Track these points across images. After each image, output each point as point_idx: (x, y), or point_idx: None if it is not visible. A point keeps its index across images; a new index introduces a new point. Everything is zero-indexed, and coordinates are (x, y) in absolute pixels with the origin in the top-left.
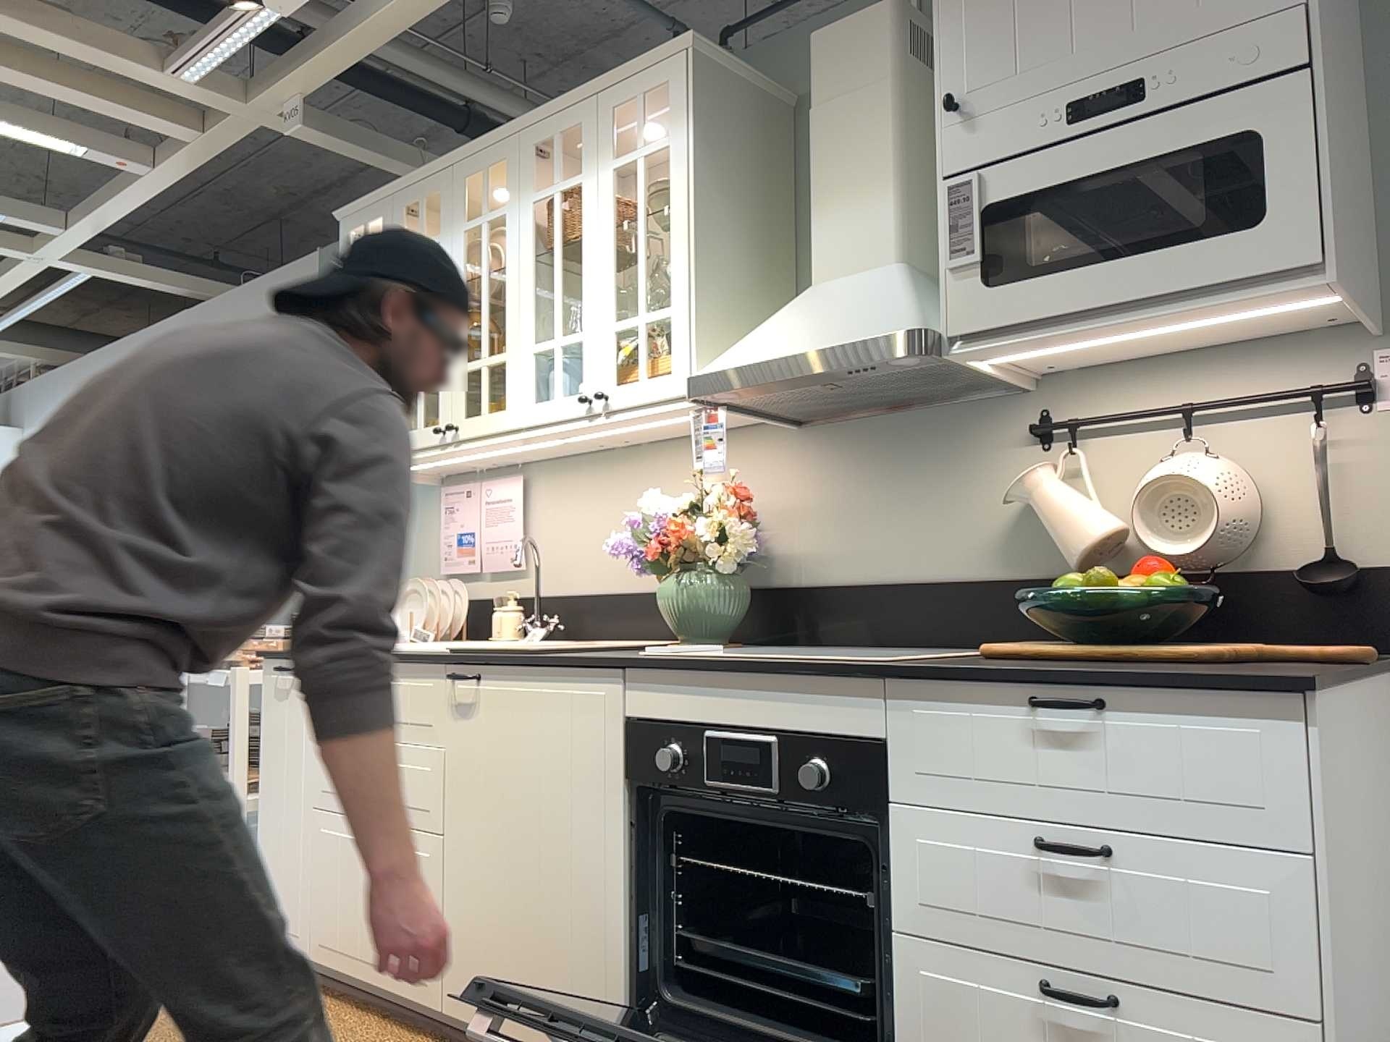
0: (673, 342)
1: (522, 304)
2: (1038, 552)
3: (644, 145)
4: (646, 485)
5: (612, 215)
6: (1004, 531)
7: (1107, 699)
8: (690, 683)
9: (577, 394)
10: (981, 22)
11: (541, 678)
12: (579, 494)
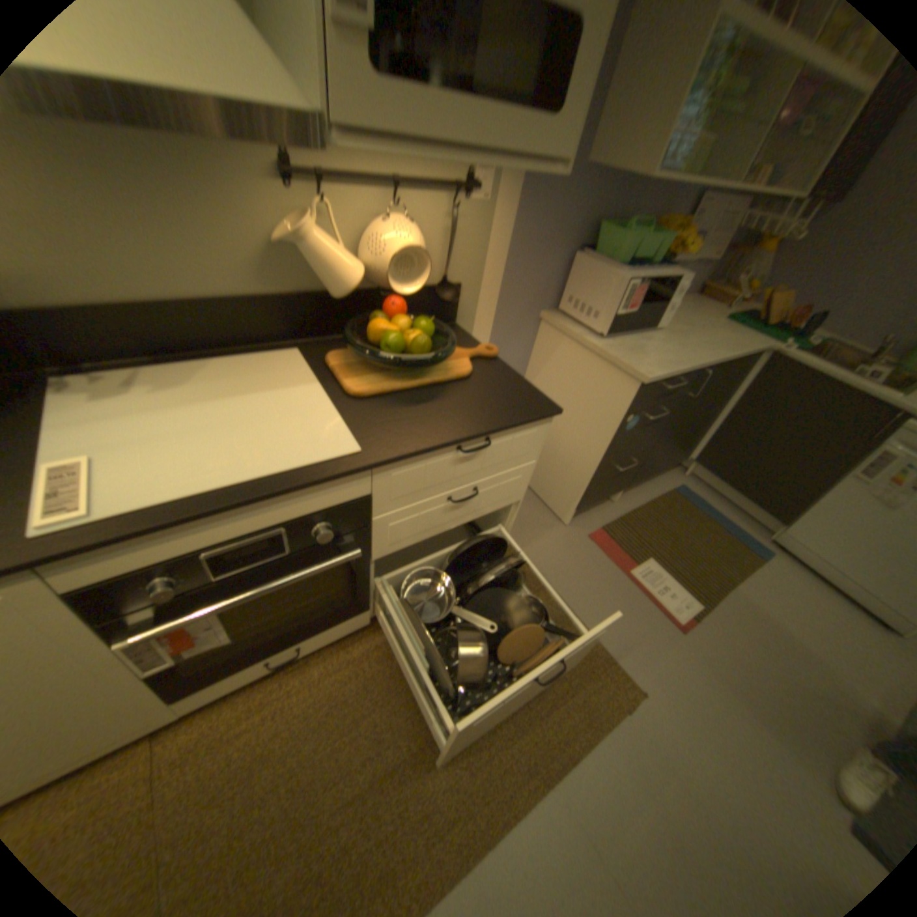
0: None
1: None
2: (288, 271)
3: None
4: None
5: None
6: (259, 253)
7: (491, 436)
8: (162, 533)
9: None
10: None
11: None
12: None
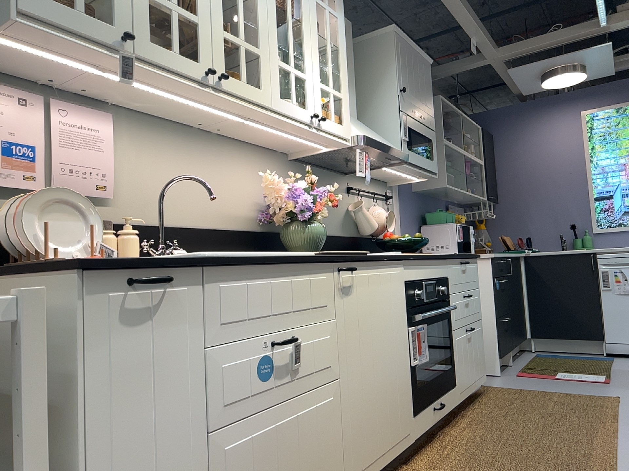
0: (344, 112)
1: (270, 28)
2: (350, 228)
3: (329, 6)
4: (217, 161)
5: (317, 25)
6: (344, 220)
7: (467, 261)
8: (419, 264)
9: (305, 110)
10: (404, 72)
11: (379, 266)
12: (164, 150)
